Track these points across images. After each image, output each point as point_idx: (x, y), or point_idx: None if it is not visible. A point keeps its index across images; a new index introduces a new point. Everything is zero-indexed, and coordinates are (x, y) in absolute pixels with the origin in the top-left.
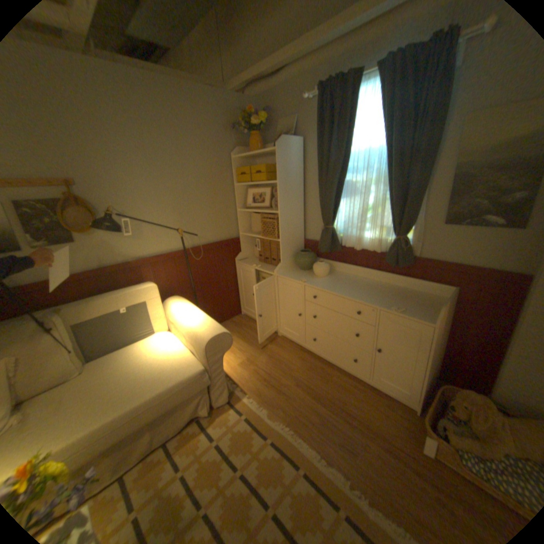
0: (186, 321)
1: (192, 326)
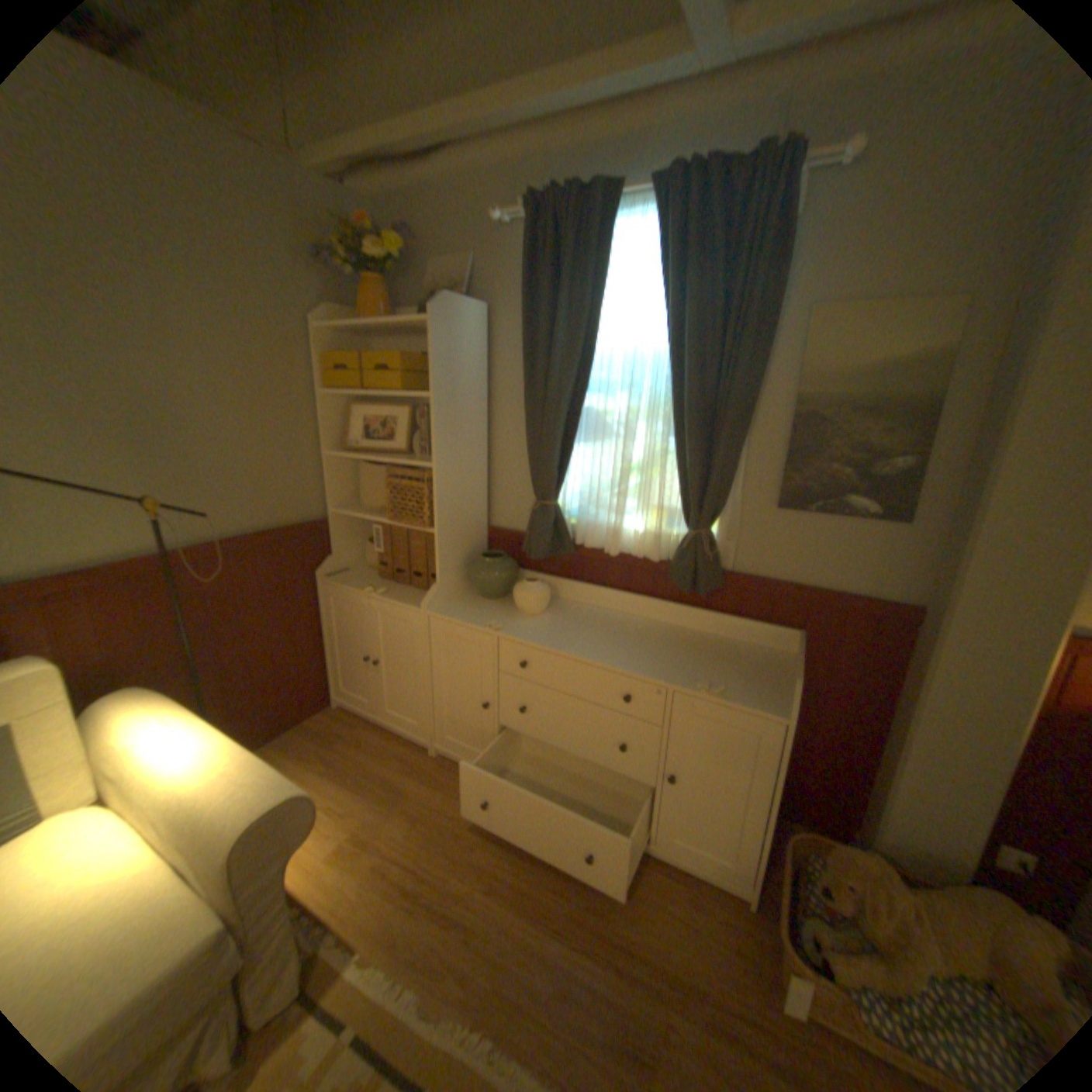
0: (162, 774)
1: (183, 789)
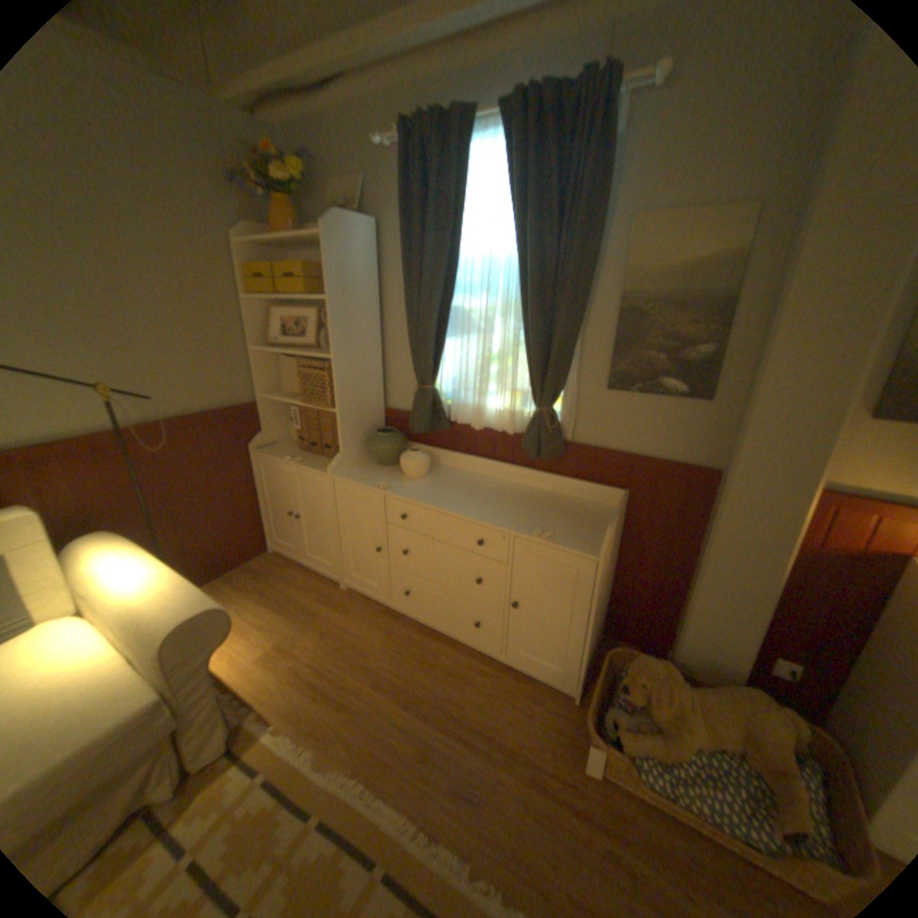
0: (115, 592)
1: (129, 603)
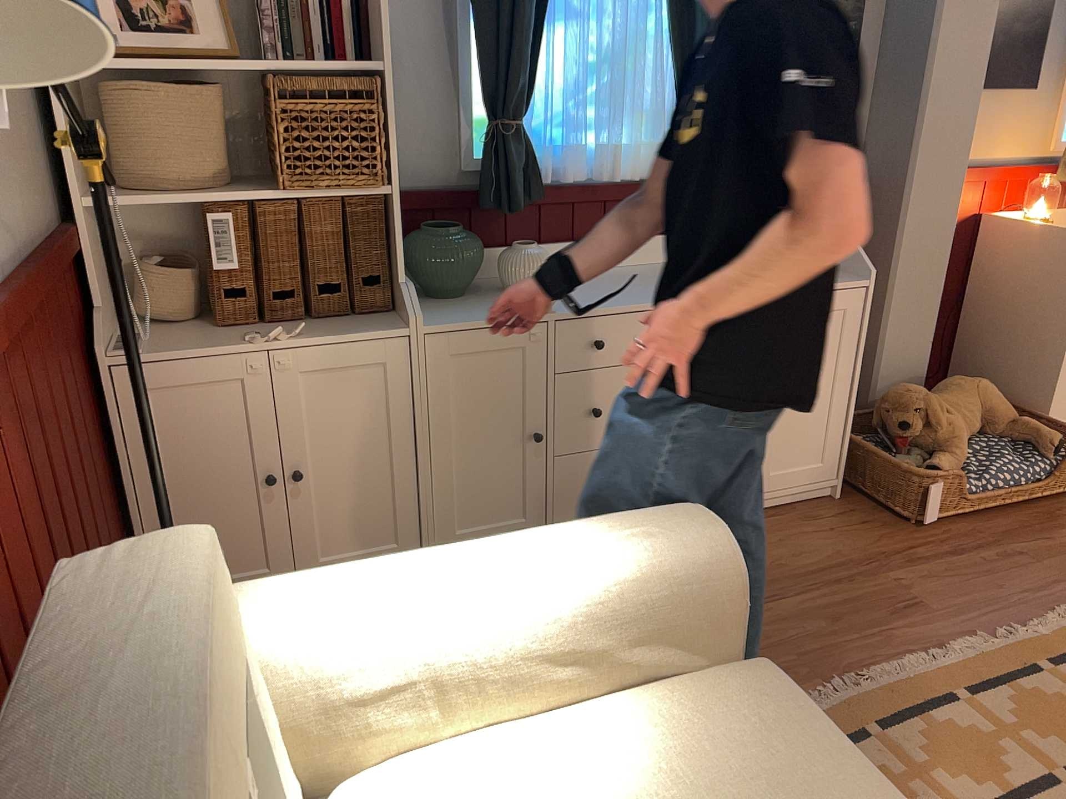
0: (513, 592)
1: (581, 576)
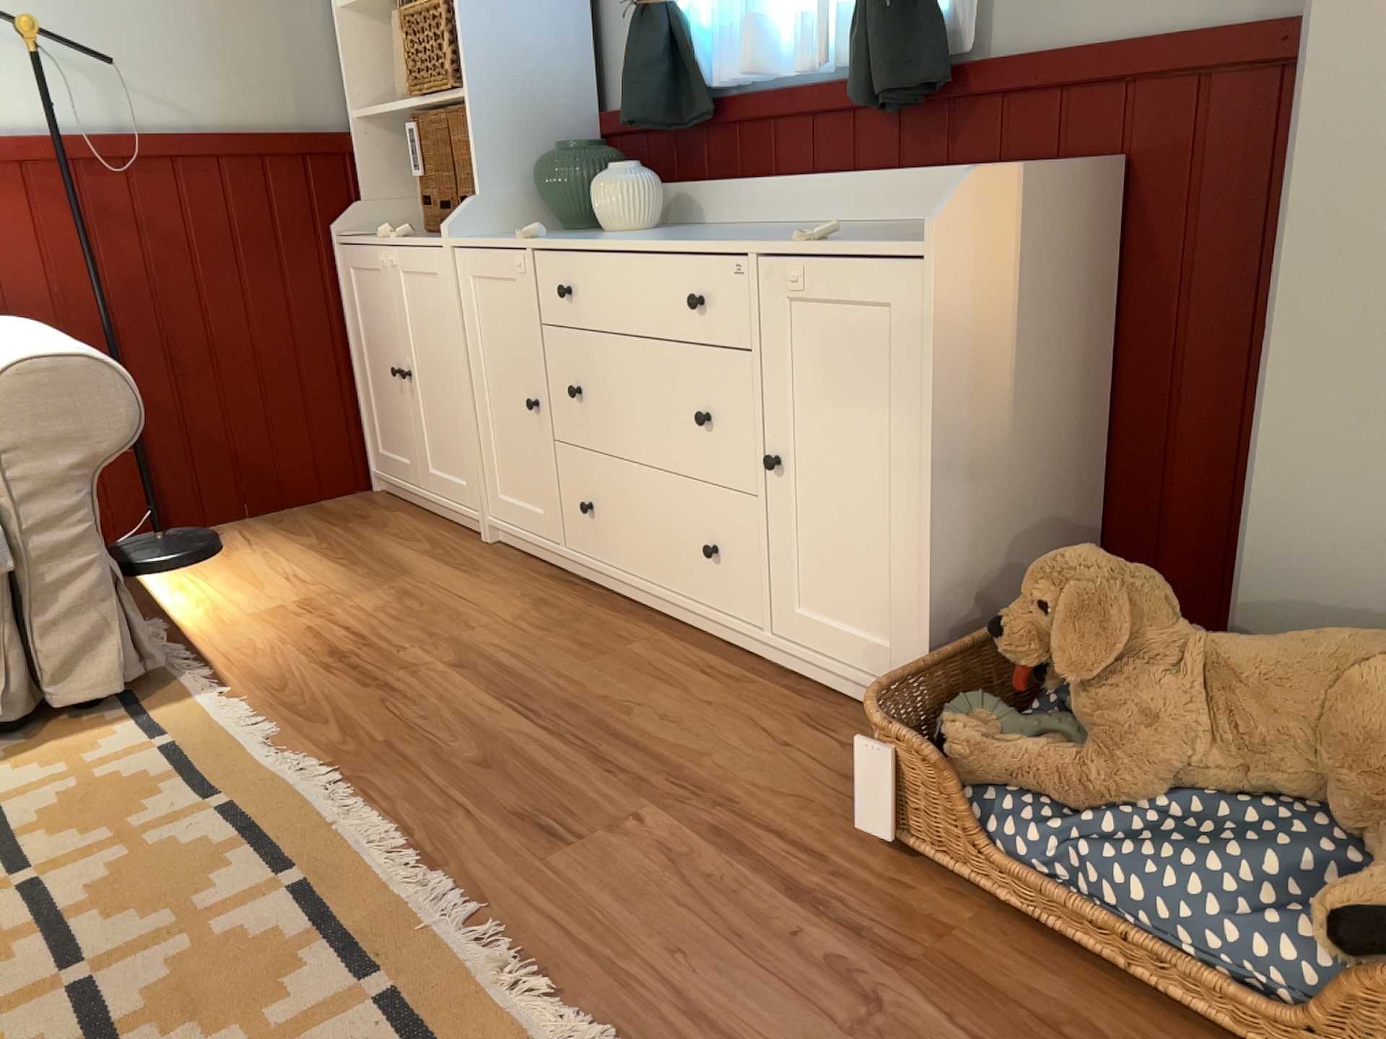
0: None
1: None
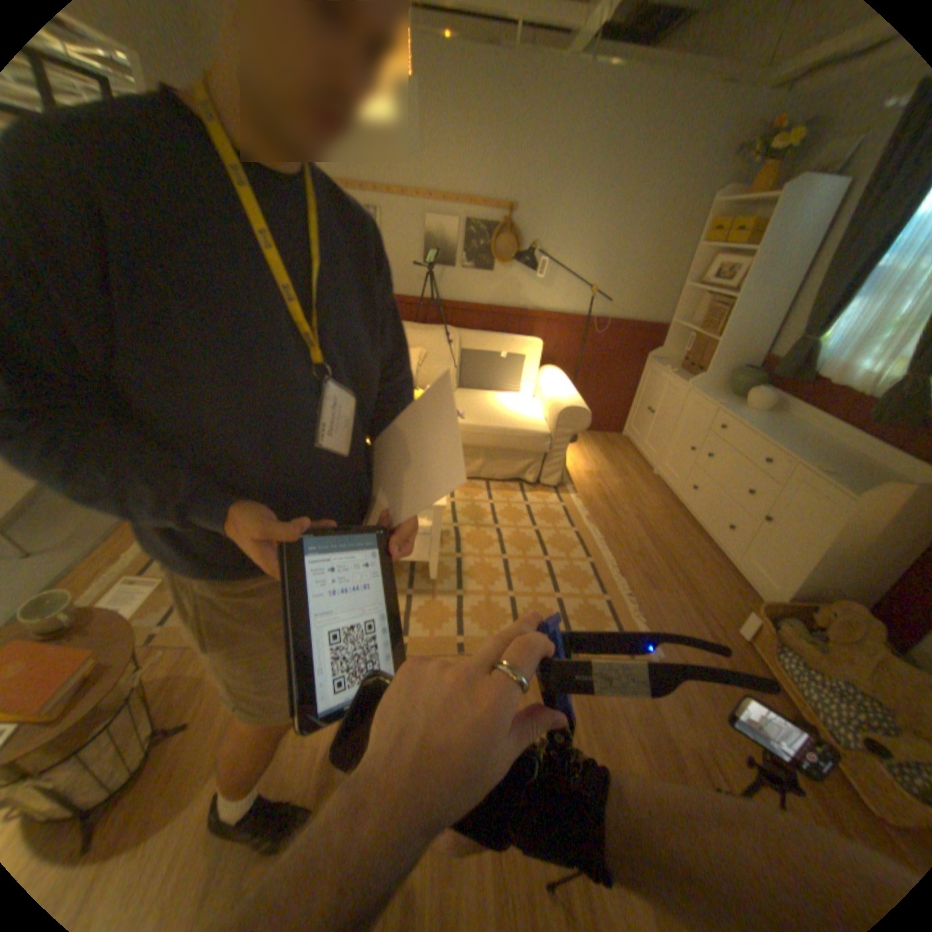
0: (553, 389)
1: (557, 394)
